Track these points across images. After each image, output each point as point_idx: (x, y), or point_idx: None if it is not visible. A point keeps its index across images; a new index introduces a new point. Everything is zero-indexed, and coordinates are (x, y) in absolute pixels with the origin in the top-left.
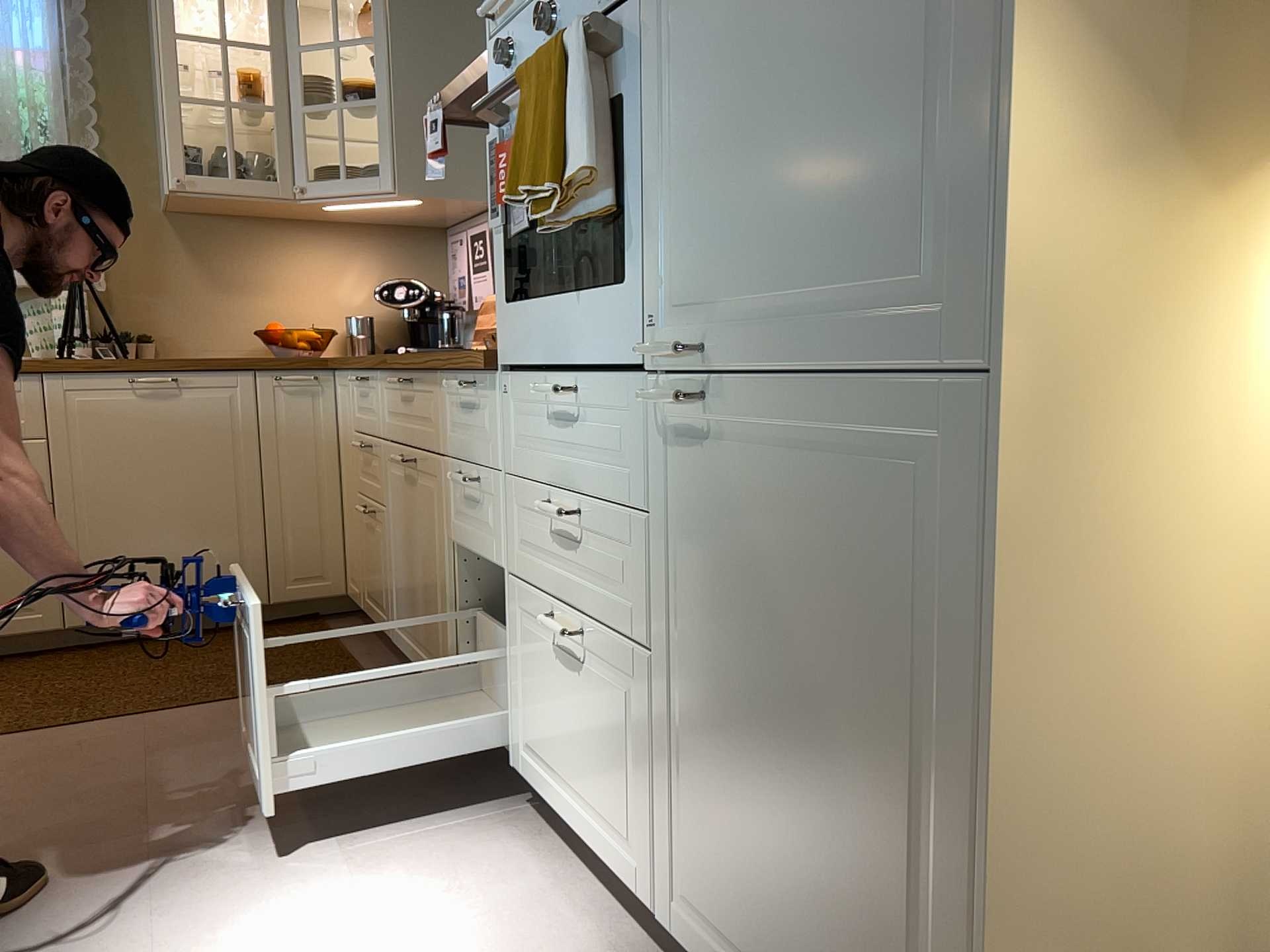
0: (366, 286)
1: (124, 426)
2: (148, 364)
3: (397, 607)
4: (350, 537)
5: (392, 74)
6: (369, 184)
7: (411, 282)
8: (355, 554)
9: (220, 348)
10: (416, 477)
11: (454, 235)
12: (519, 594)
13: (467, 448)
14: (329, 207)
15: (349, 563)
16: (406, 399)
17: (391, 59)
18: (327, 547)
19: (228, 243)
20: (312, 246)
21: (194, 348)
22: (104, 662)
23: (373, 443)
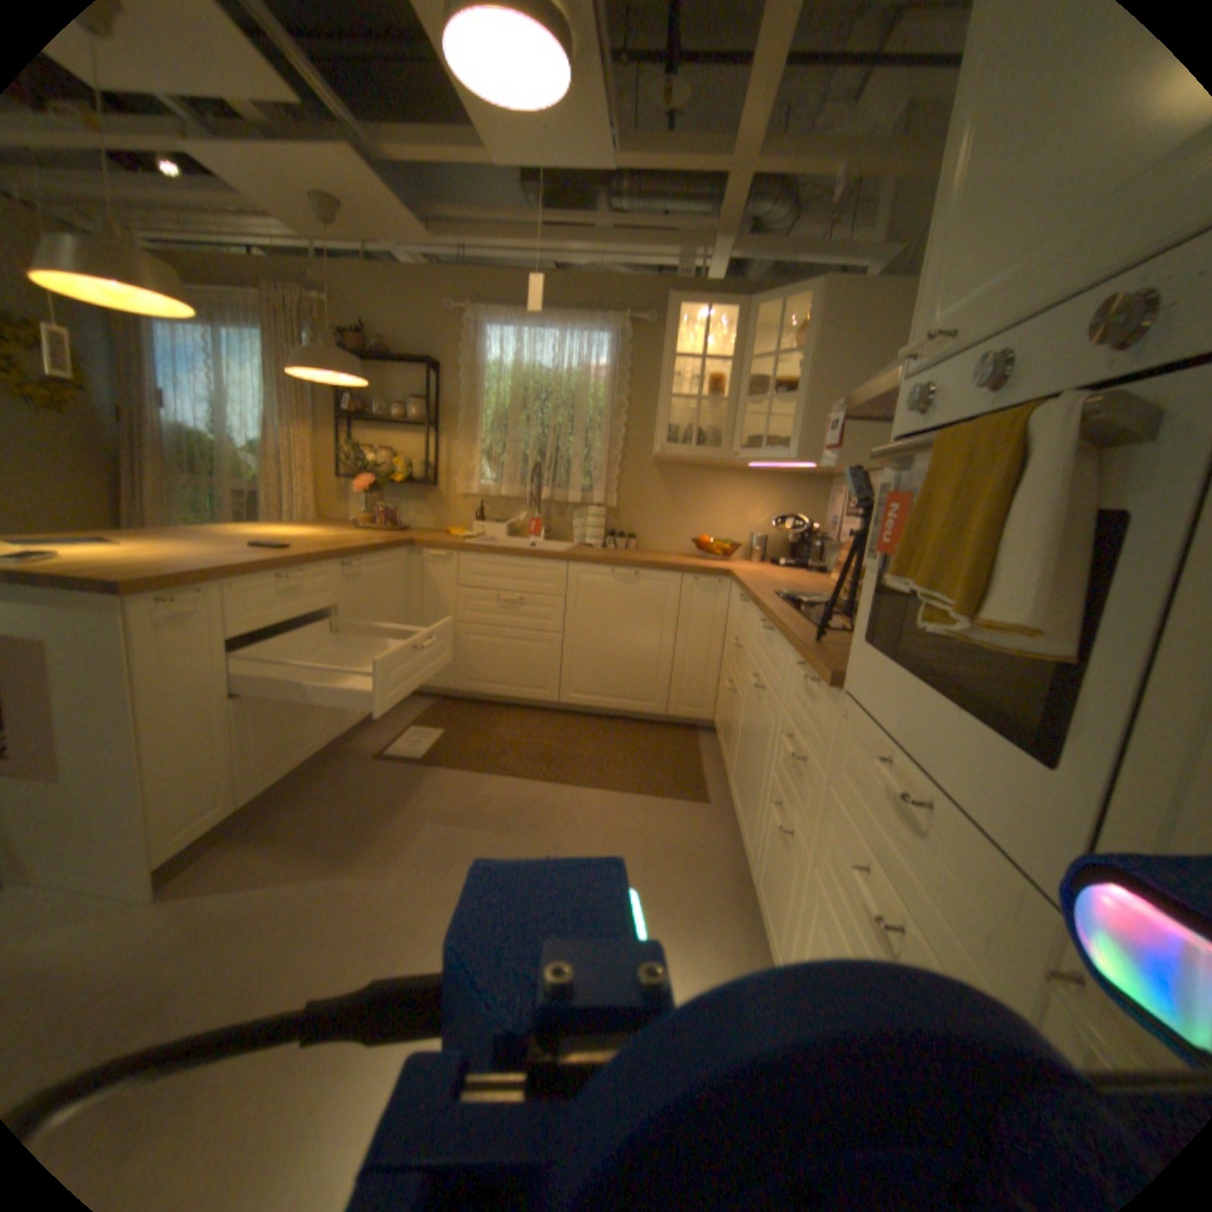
0: (767, 515)
1: (604, 597)
2: (622, 563)
3: (734, 769)
4: (720, 691)
5: (811, 375)
6: (779, 454)
7: (799, 514)
8: (720, 704)
9: (670, 547)
10: (762, 700)
11: (837, 487)
12: (816, 890)
13: (800, 723)
14: (750, 466)
15: (717, 705)
16: (767, 639)
17: (813, 364)
18: (705, 690)
19: (686, 482)
20: (737, 487)
21: (656, 545)
22: (571, 728)
23: (742, 647)
